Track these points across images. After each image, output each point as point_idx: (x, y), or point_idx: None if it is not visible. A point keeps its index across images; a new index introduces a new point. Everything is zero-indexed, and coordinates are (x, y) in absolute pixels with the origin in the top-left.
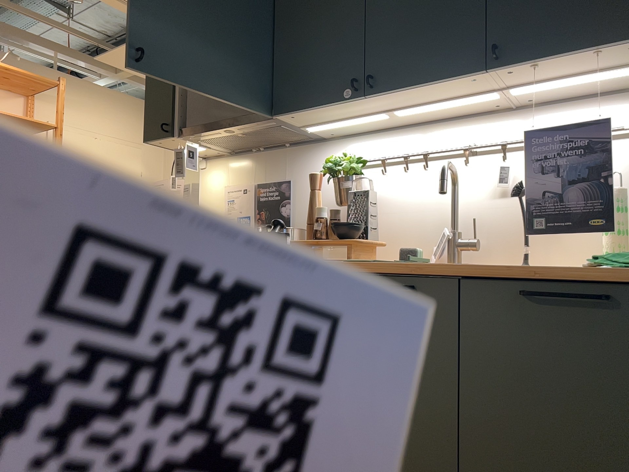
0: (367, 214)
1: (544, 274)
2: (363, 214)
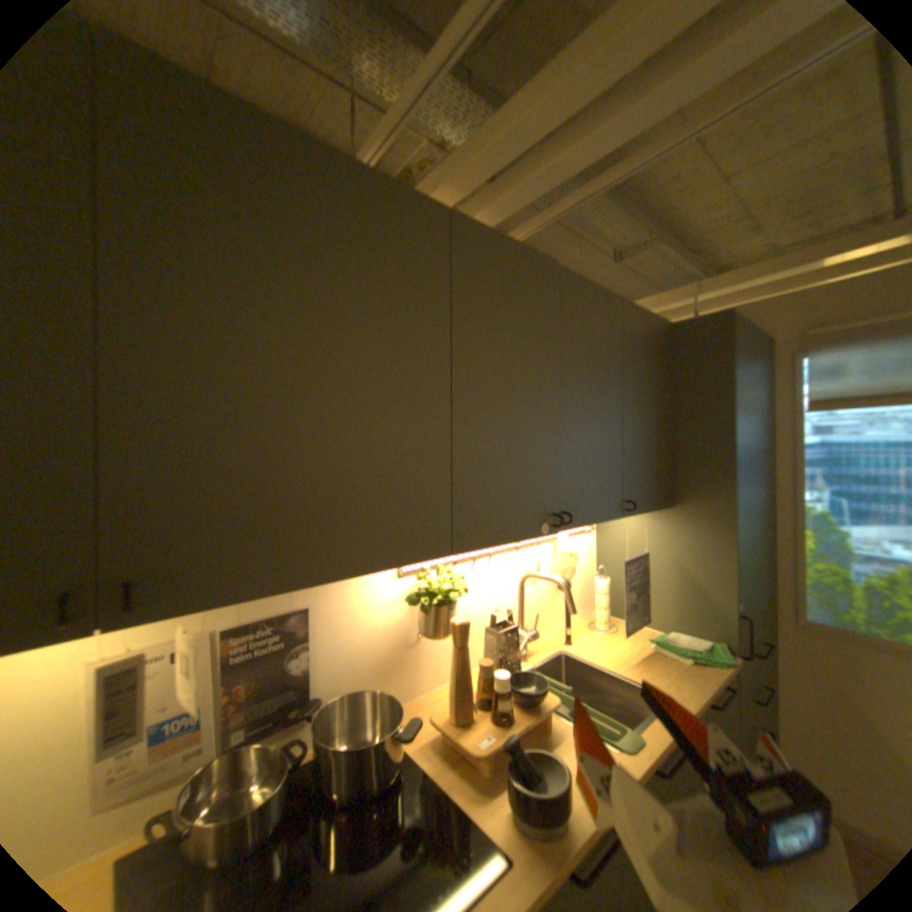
0: (511, 654)
1: (720, 691)
2: (515, 657)
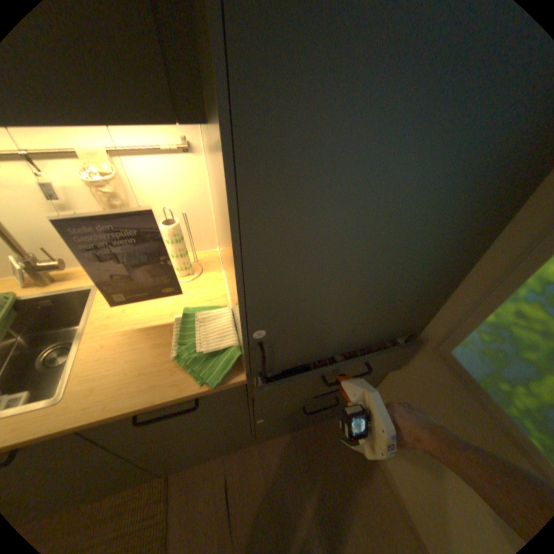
0: None
1: (144, 411)
2: None
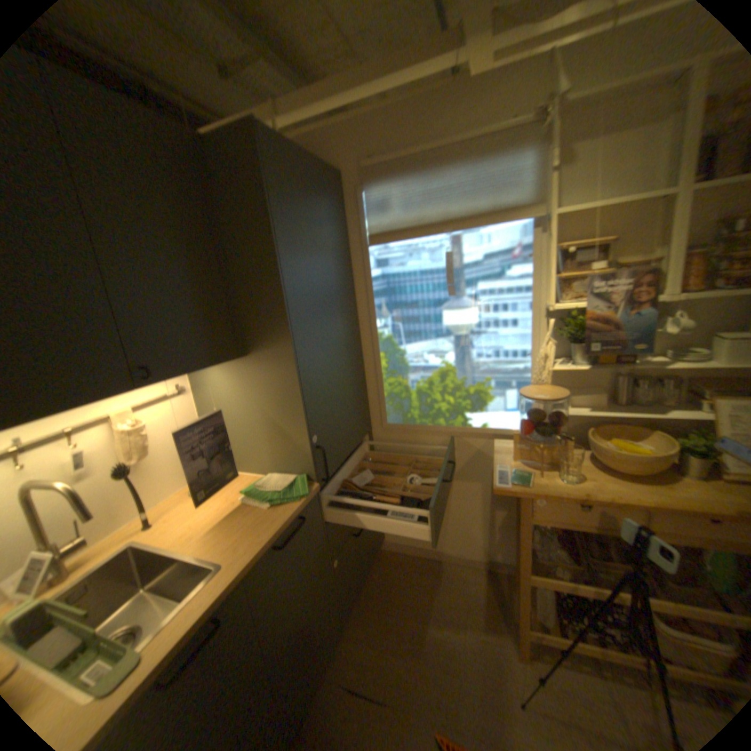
0: None
1: (281, 531)
2: None
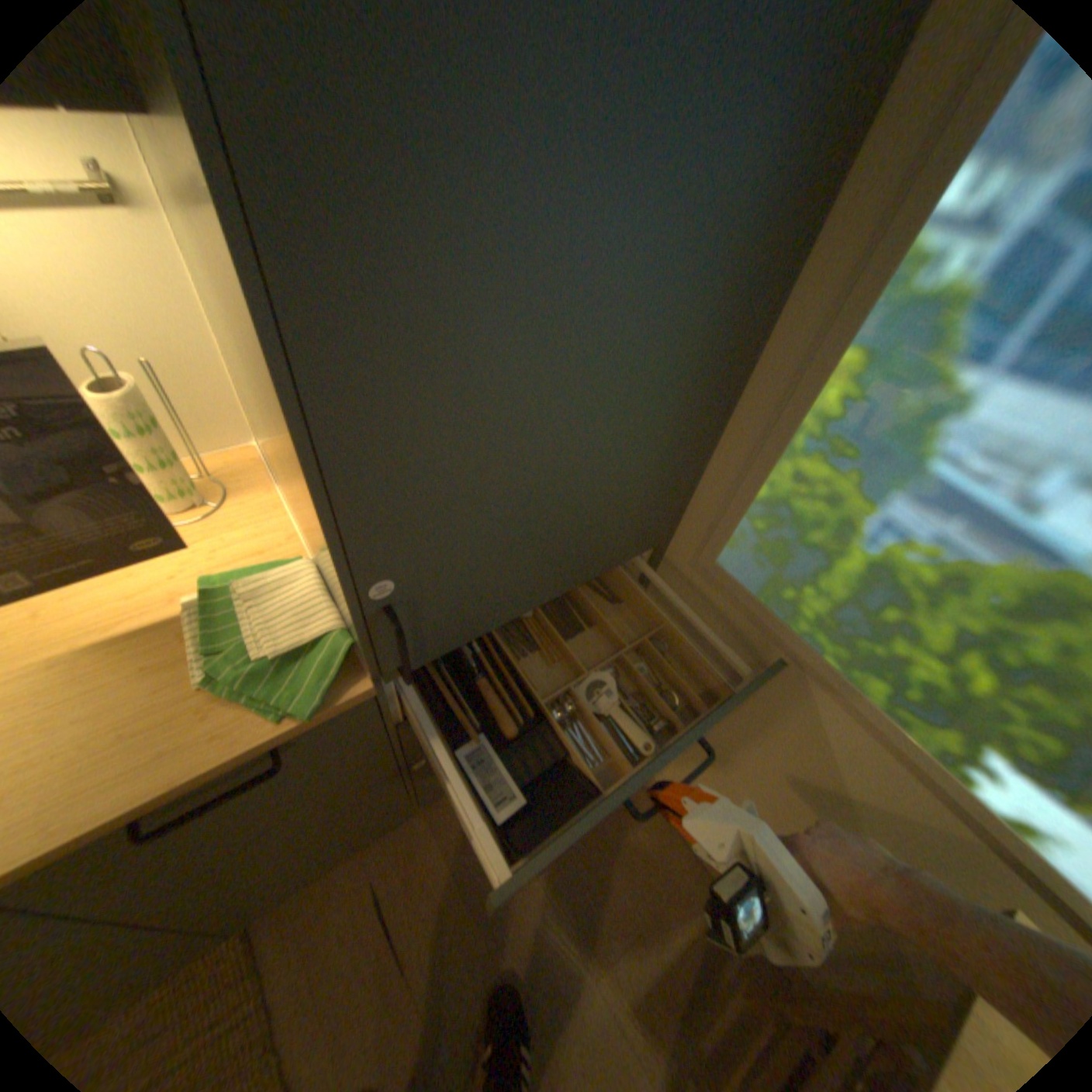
0: None
1: (154, 807)
2: None
